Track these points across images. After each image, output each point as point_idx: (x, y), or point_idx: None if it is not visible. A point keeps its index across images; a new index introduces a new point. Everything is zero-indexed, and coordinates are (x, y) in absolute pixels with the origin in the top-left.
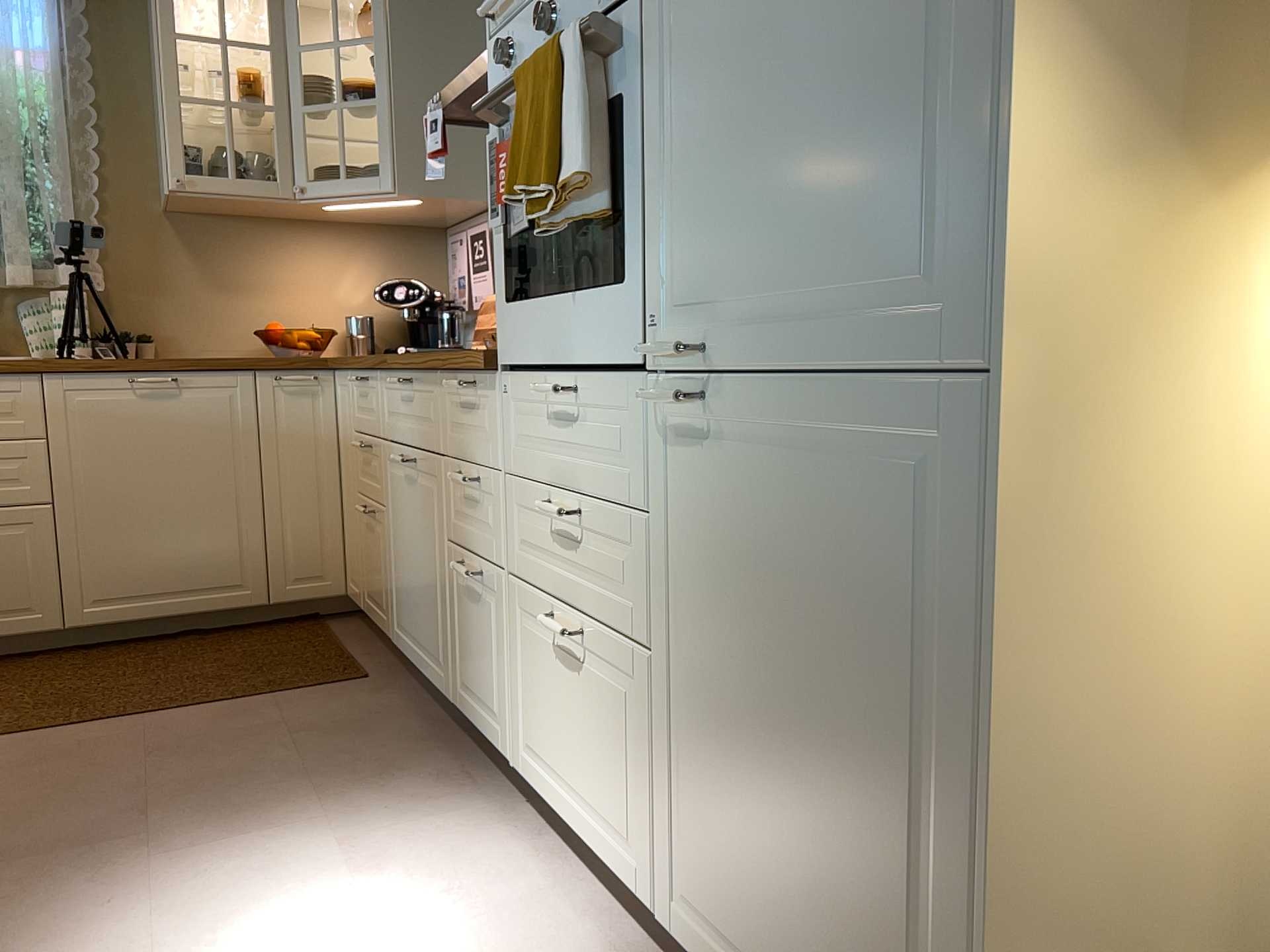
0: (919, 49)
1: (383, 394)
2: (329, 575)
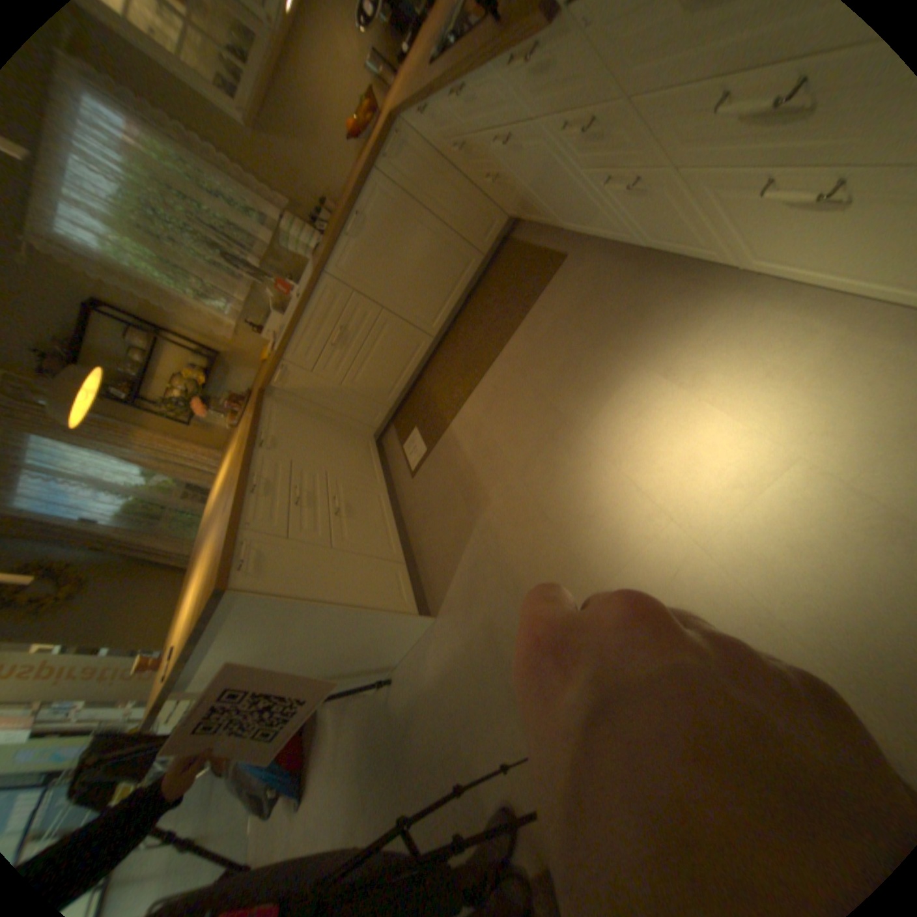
0: None
1: (447, 105)
2: (496, 216)
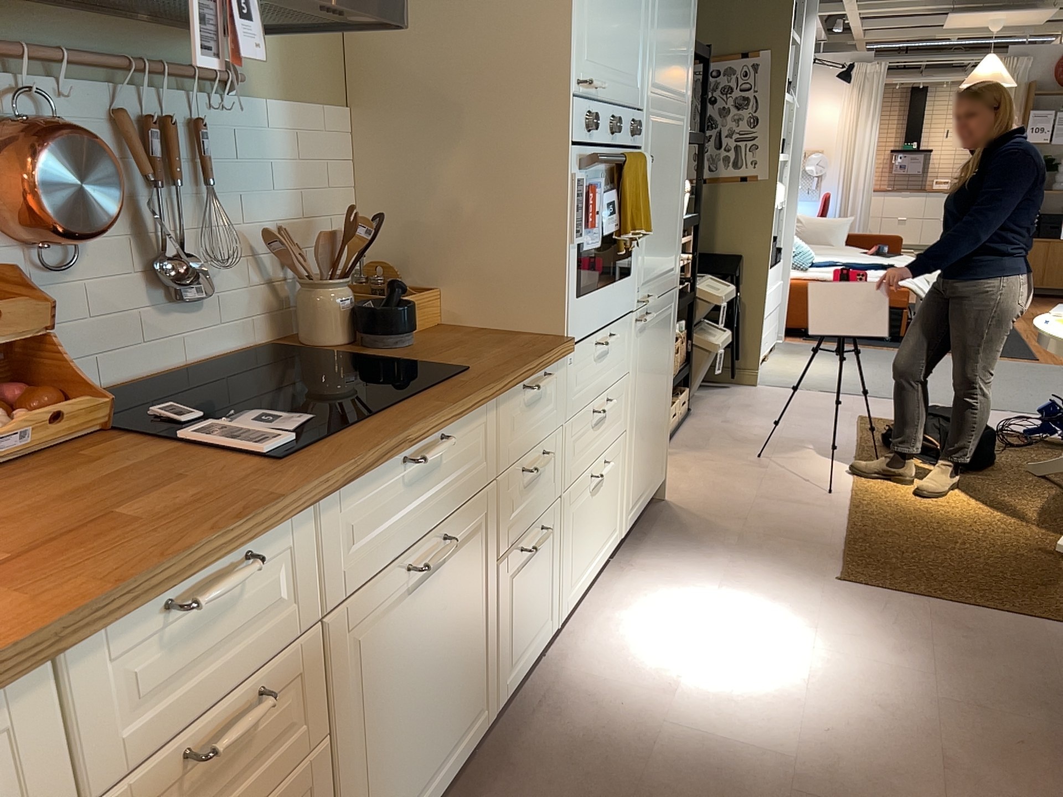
0: (676, 213)
1: (330, 532)
2: None
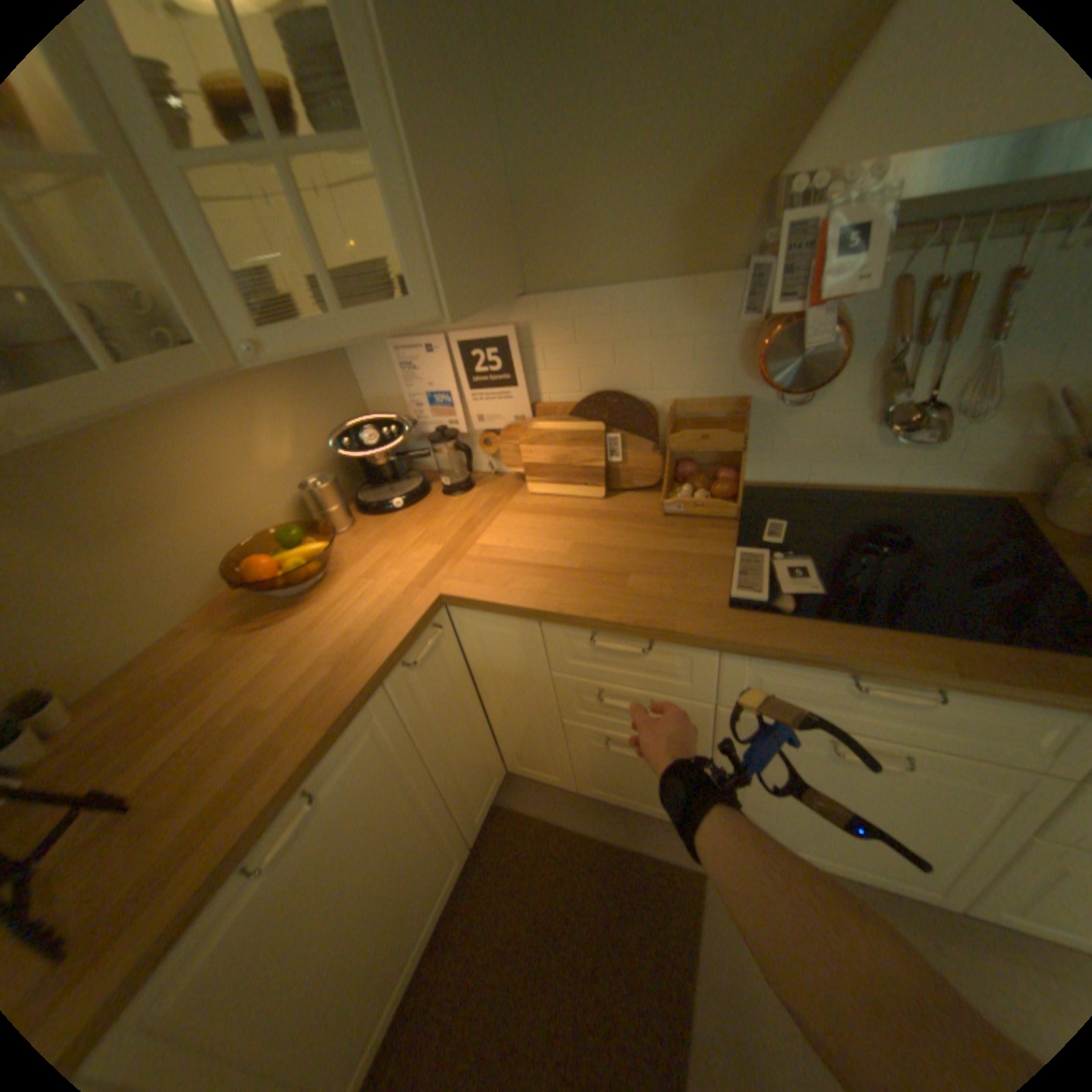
0: None
1: (739, 670)
2: (494, 775)
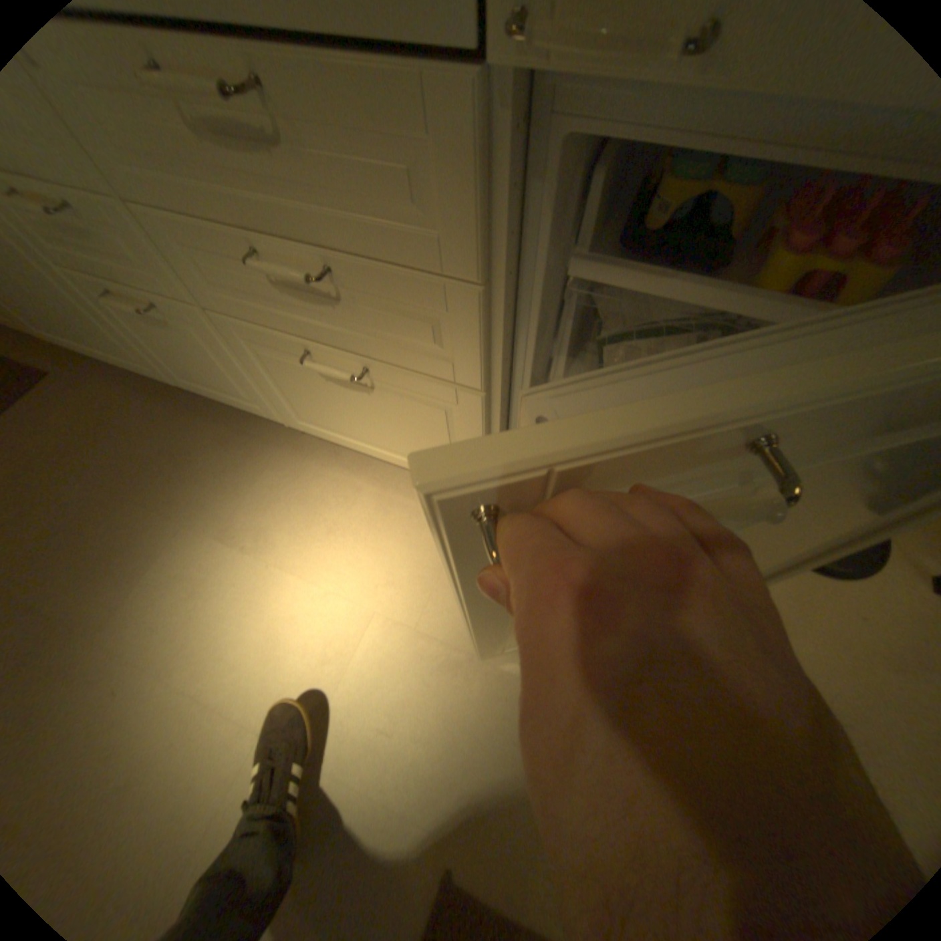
0: None
1: None
2: None
